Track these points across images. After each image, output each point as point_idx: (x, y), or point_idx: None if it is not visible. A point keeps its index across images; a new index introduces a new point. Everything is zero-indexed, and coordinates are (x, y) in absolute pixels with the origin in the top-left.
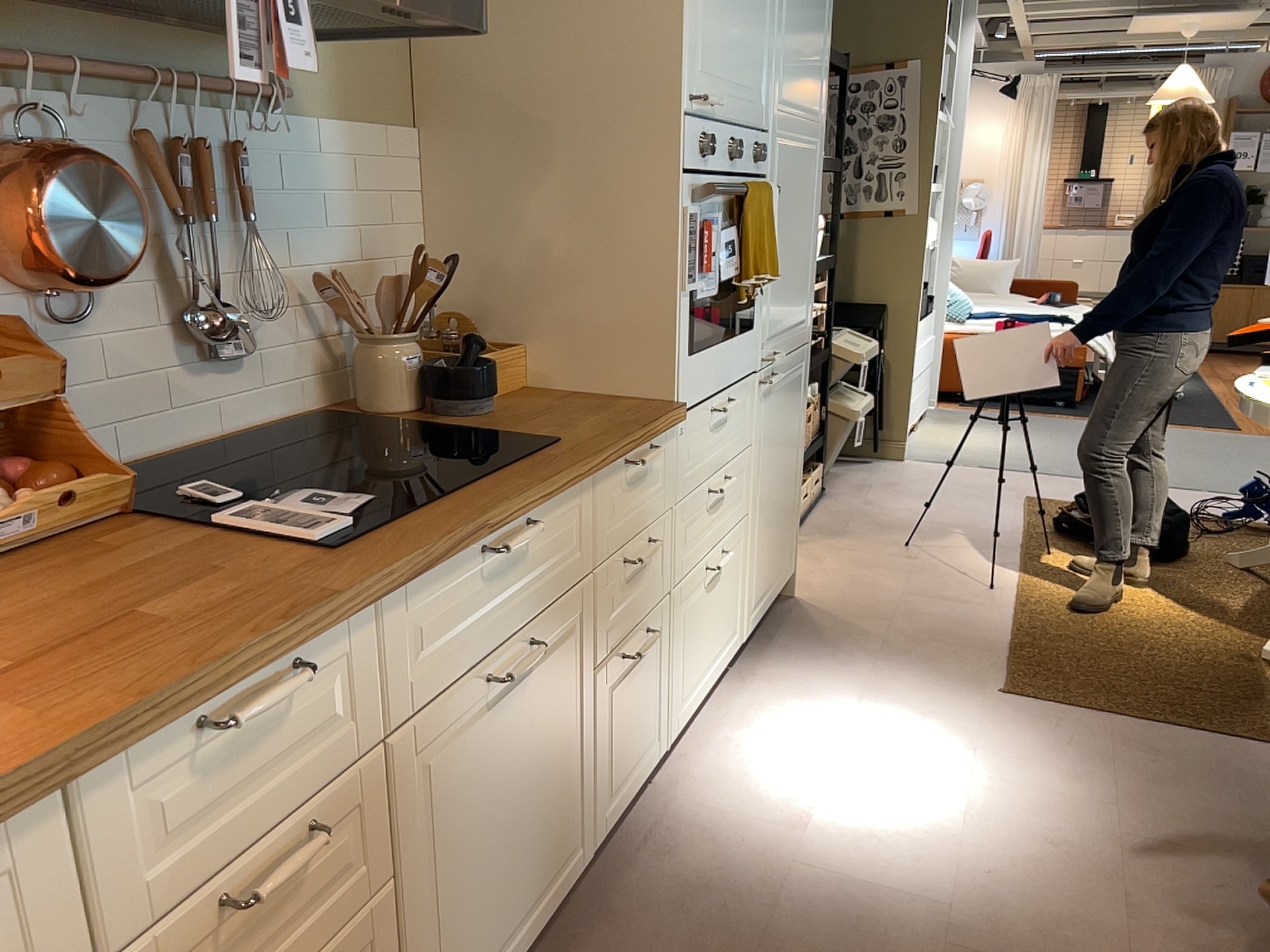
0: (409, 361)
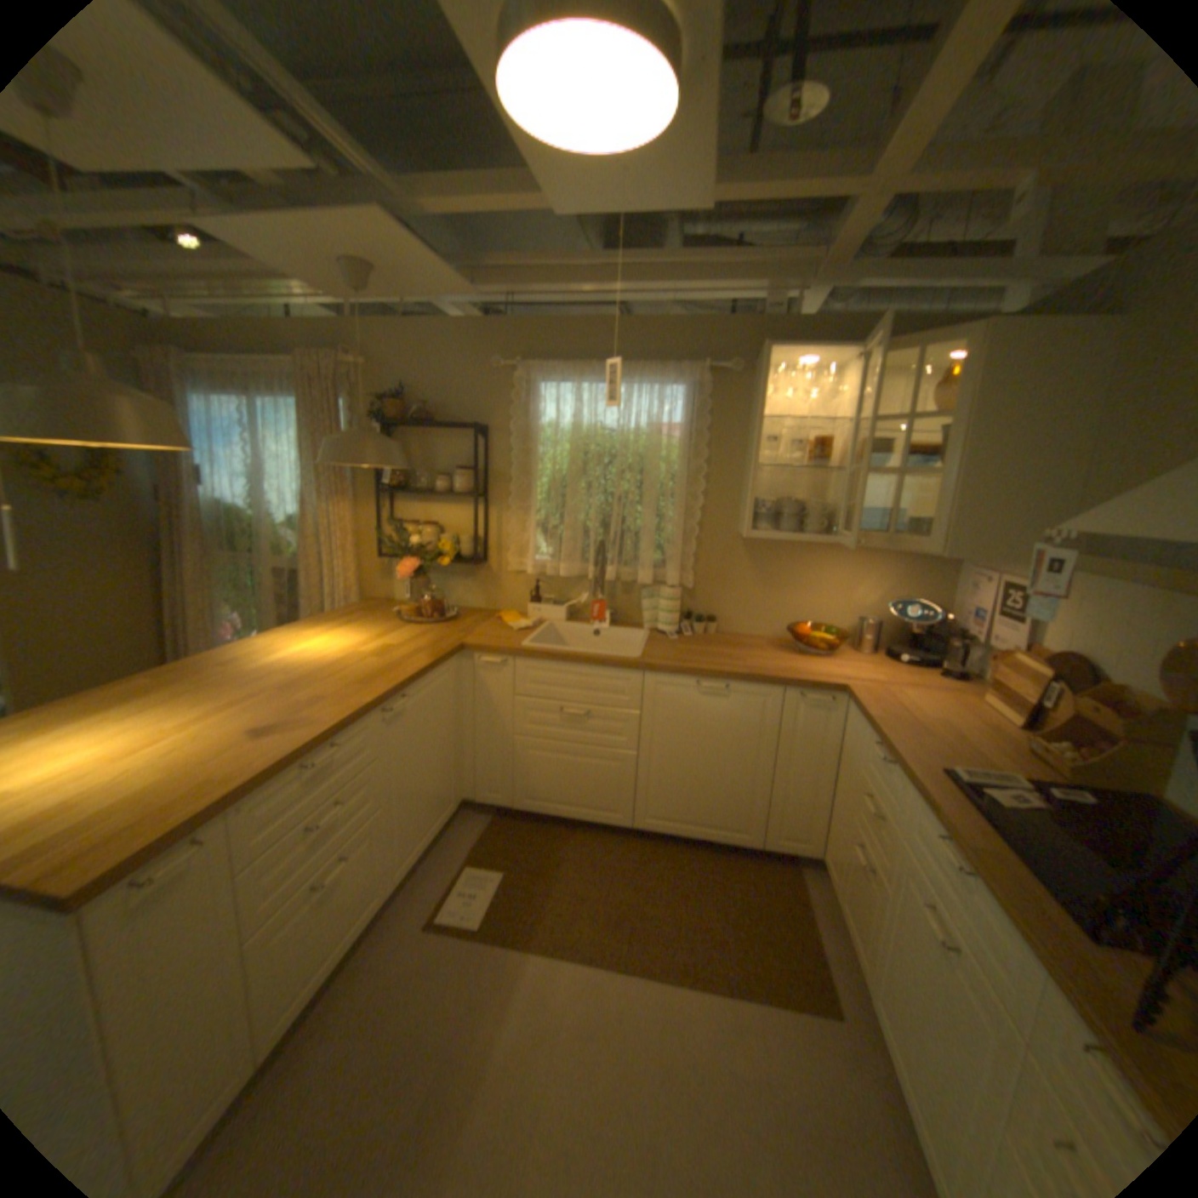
0: None
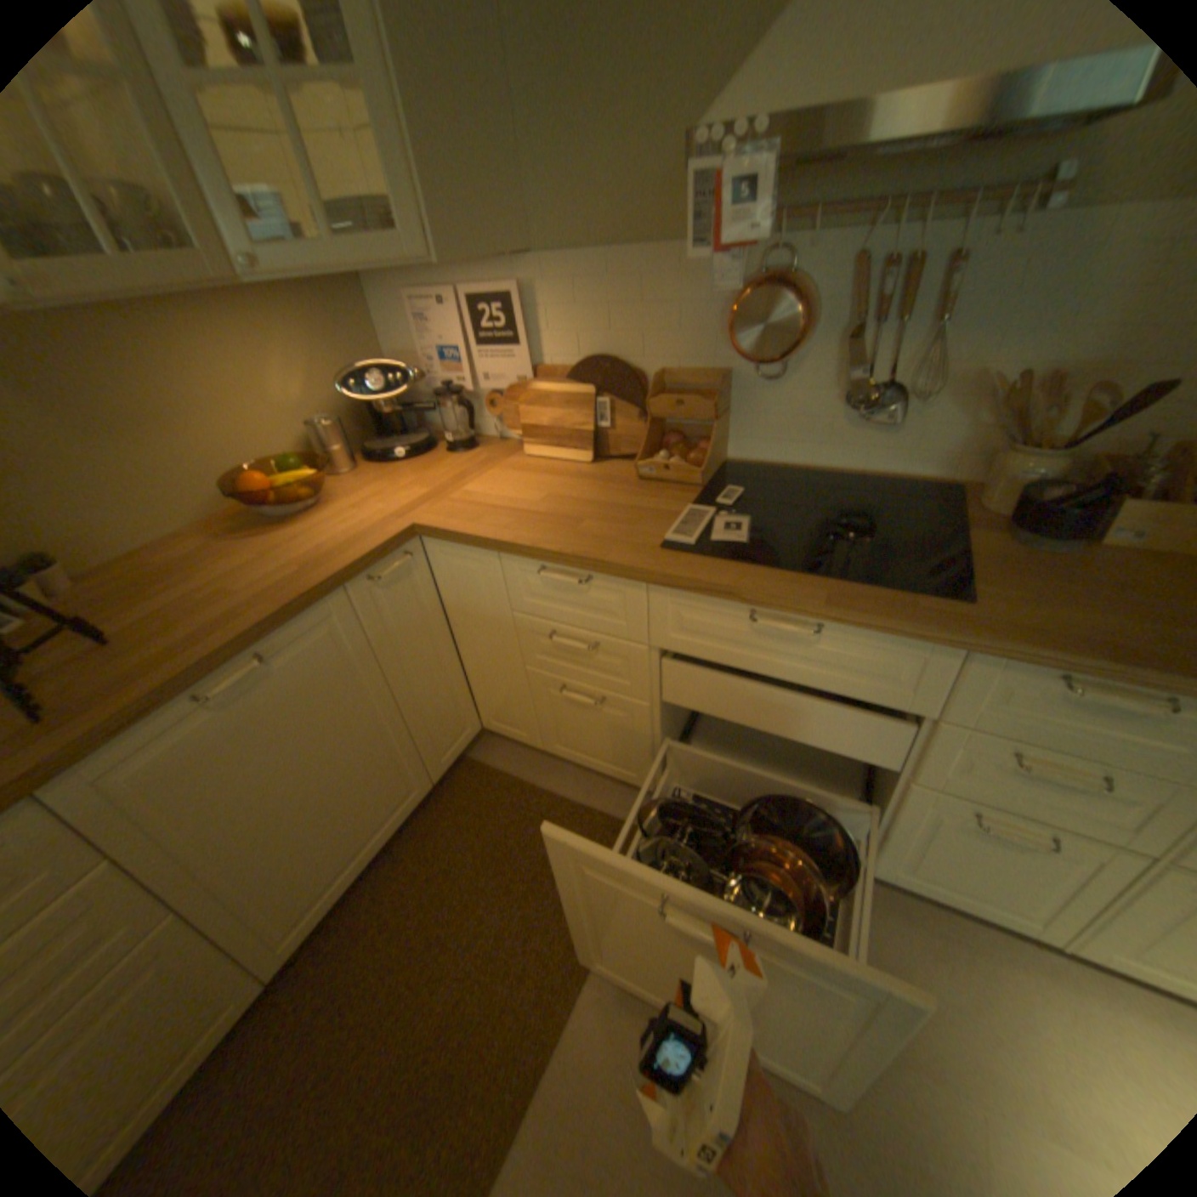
0: (1025, 473)
